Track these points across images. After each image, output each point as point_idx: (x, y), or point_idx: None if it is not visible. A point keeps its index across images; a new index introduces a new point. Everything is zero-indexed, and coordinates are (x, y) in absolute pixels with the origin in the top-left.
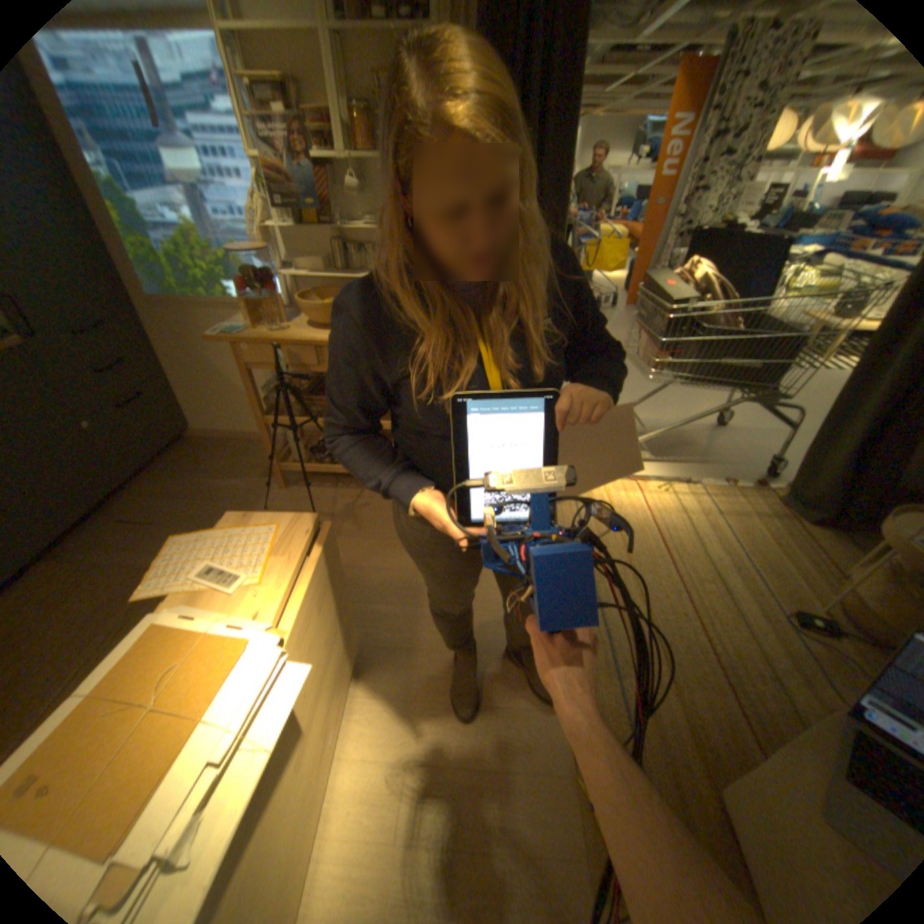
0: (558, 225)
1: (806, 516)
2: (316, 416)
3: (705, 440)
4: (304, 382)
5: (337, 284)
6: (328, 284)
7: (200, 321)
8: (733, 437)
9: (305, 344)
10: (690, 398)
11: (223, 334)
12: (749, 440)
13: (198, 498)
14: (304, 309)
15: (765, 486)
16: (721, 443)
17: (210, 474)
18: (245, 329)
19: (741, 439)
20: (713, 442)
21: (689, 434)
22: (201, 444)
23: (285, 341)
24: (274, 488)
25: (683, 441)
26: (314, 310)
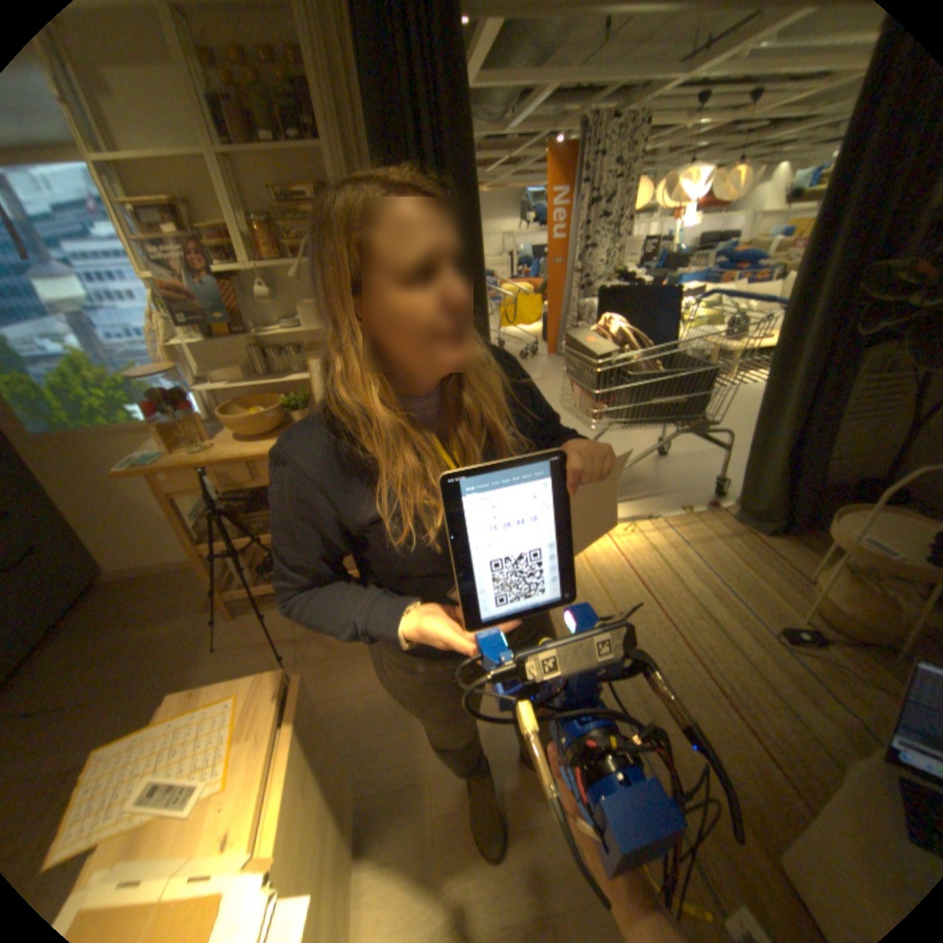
0: (480, 308)
1: (761, 531)
2: (258, 533)
3: (653, 473)
4: (238, 498)
5: (260, 389)
6: (250, 391)
7: (103, 452)
8: (676, 465)
9: (235, 461)
10: (628, 434)
11: (133, 468)
12: (690, 464)
13: (123, 659)
14: (228, 424)
15: (718, 508)
16: (667, 472)
17: (136, 624)
18: (160, 457)
19: (683, 465)
20: (660, 473)
21: (637, 470)
22: (120, 588)
23: (211, 462)
24: (219, 623)
25: (634, 477)
26: (239, 424)
